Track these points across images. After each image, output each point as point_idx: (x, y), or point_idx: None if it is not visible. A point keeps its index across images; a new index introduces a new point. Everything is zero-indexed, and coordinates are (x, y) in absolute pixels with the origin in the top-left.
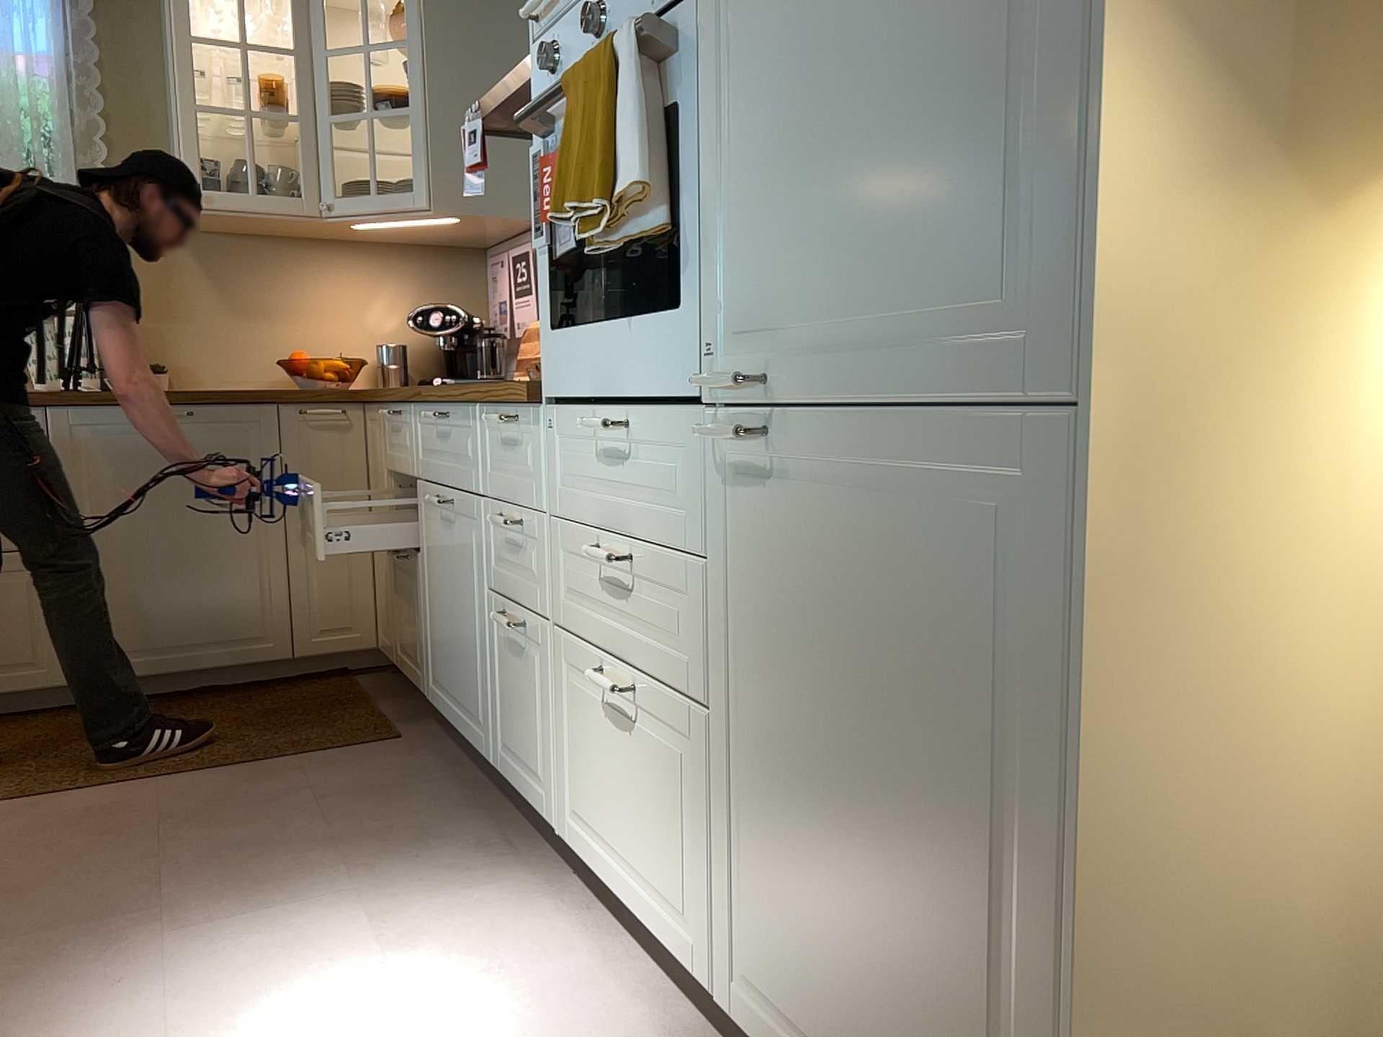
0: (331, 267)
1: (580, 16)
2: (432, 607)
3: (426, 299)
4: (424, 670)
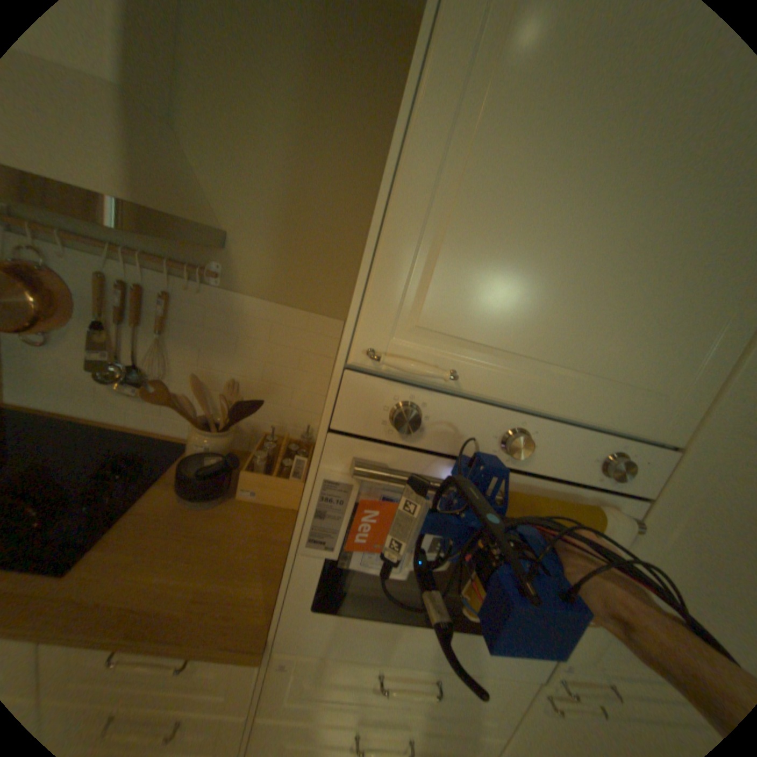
0: None
1: (470, 412)
2: None
3: None
4: None
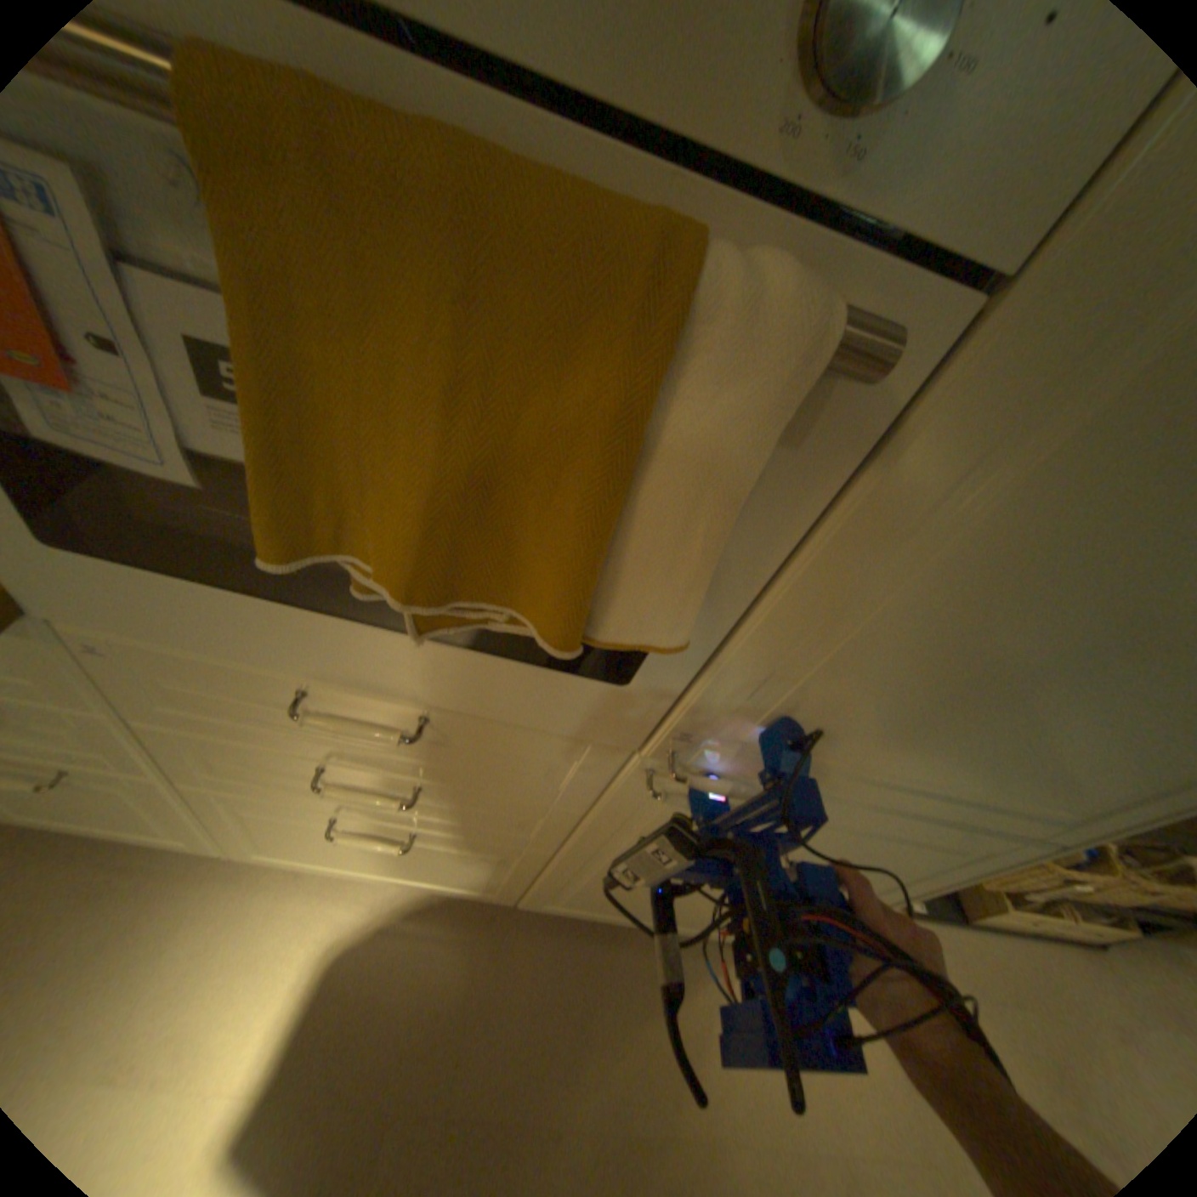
0: None
1: None
2: None
3: None
4: None
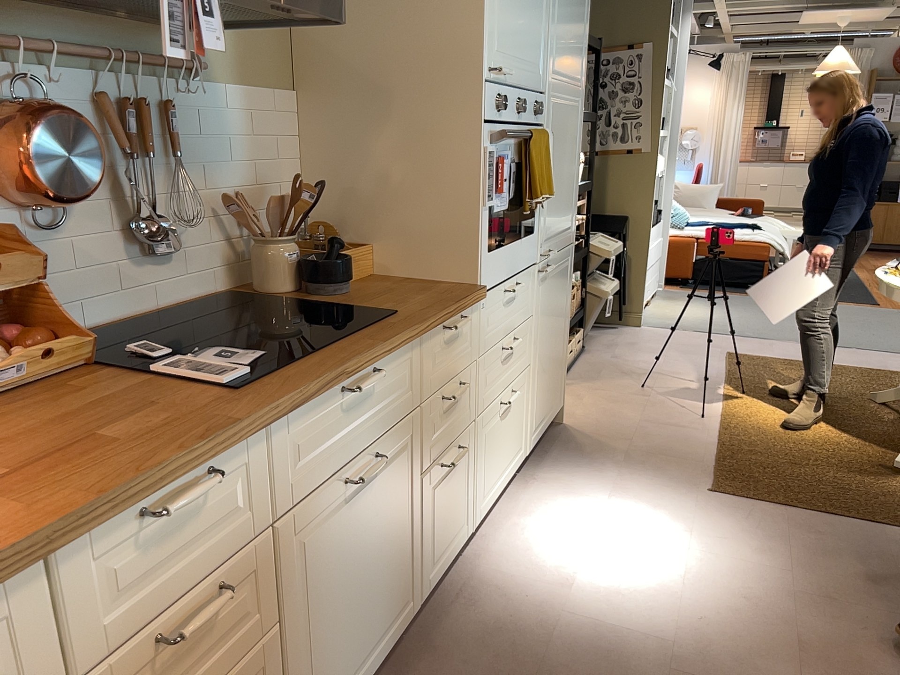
0: None
1: (510, 98)
2: (320, 632)
3: None
4: None
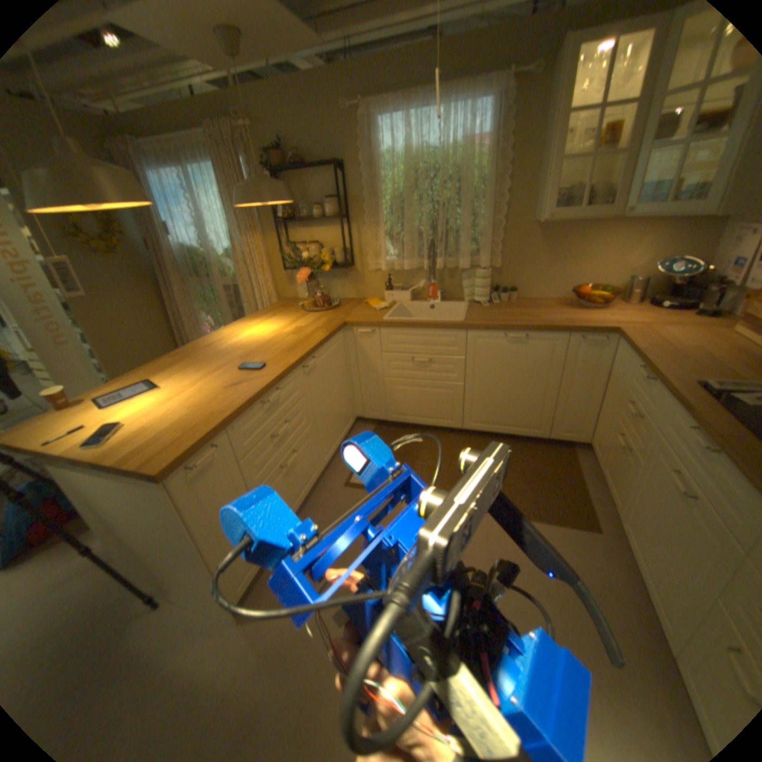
0: (615, 232)
1: None
2: (646, 504)
3: (672, 245)
4: (625, 511)
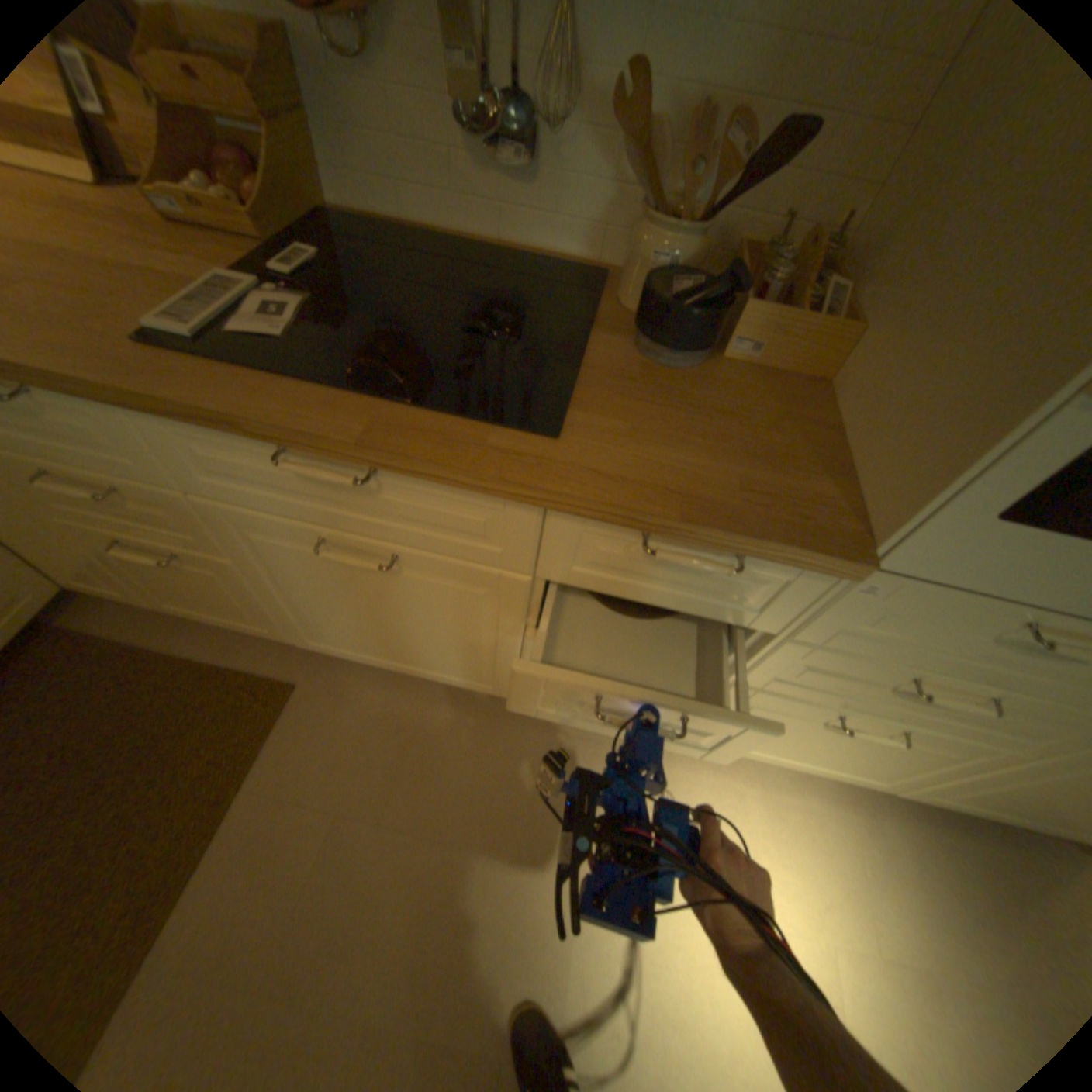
0: None
1: None
2: (306, 606)
3: None
4: (278, 631)
